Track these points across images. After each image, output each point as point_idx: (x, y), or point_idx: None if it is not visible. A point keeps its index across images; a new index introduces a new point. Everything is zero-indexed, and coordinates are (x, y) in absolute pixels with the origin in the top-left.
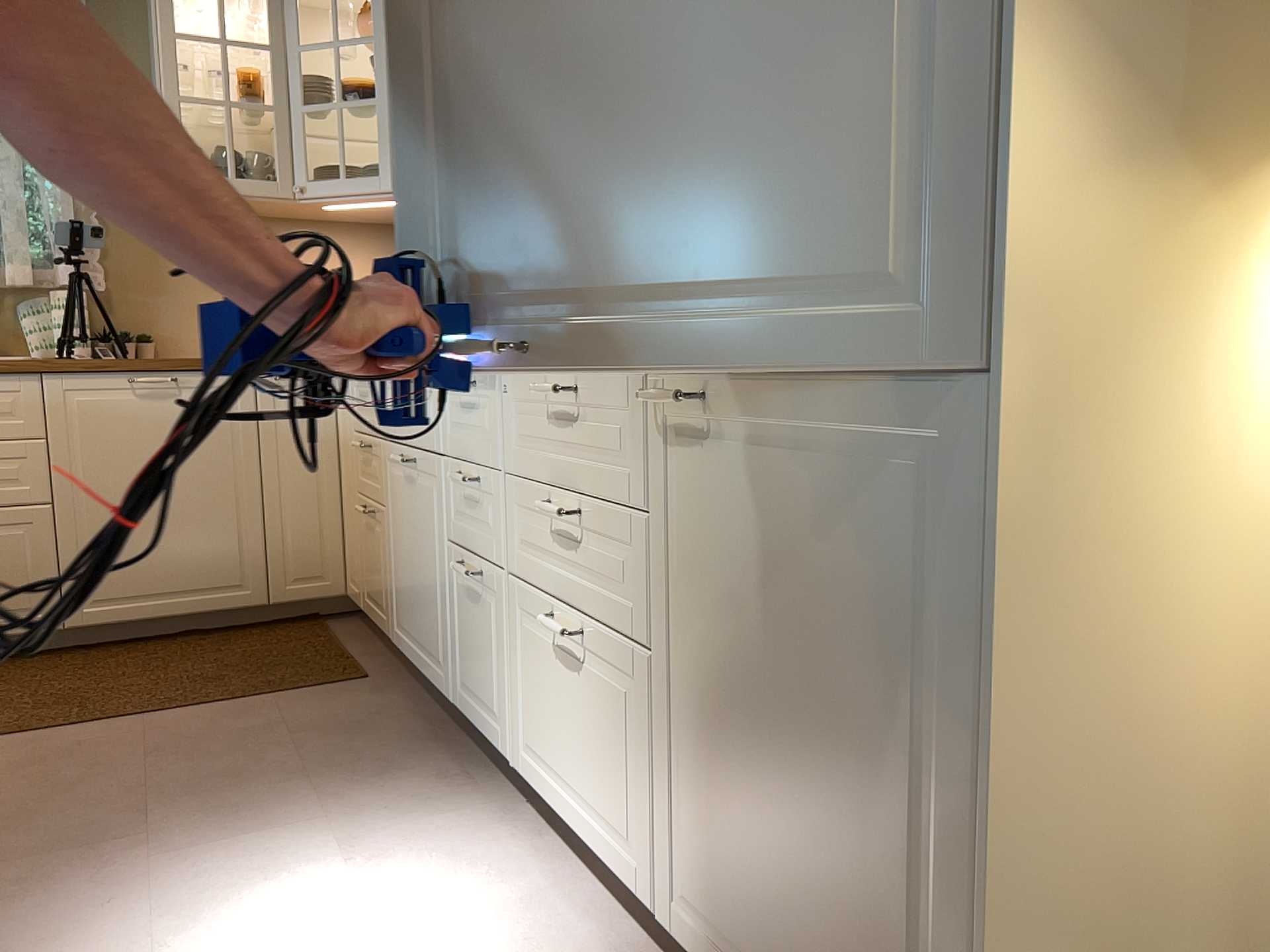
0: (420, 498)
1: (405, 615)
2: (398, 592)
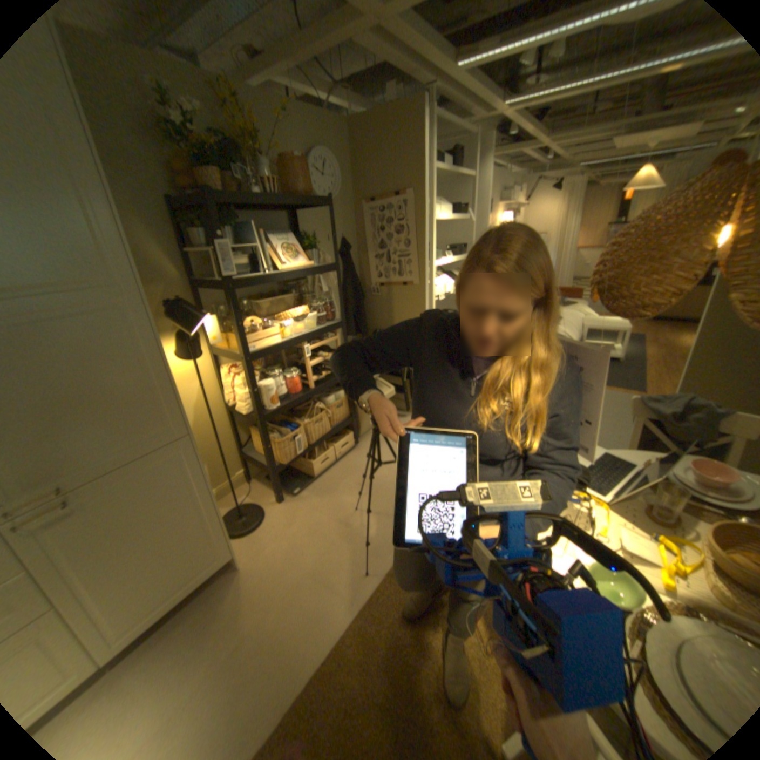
0: None
1: None
2: None
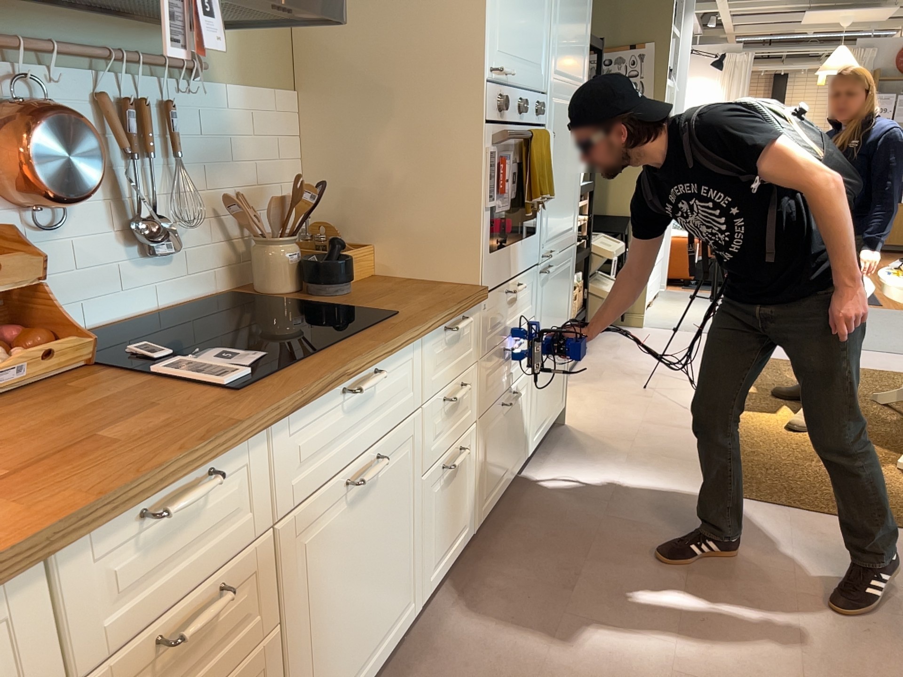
0: (384, 485)
1: (342, 670)
2: (323, 674)
